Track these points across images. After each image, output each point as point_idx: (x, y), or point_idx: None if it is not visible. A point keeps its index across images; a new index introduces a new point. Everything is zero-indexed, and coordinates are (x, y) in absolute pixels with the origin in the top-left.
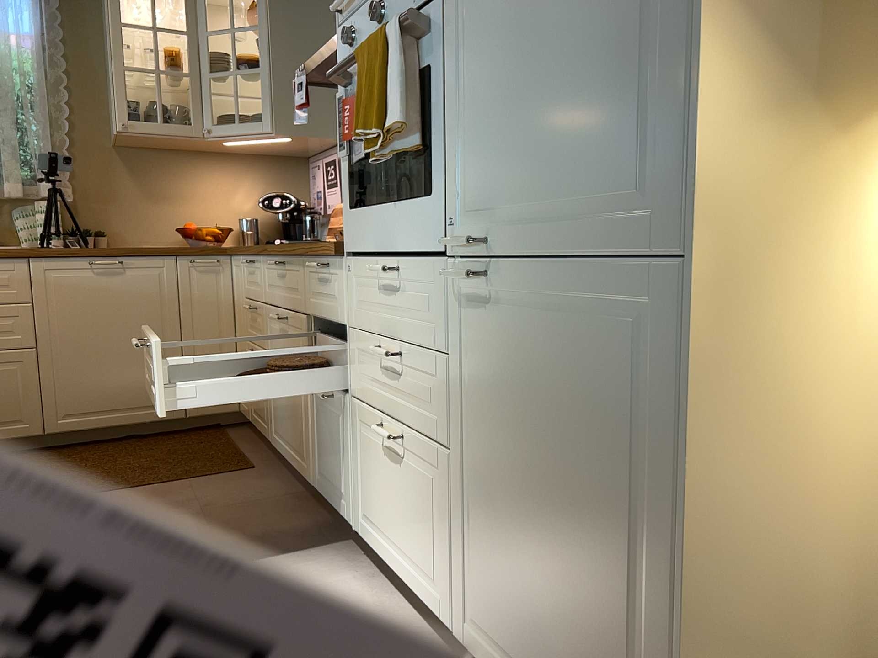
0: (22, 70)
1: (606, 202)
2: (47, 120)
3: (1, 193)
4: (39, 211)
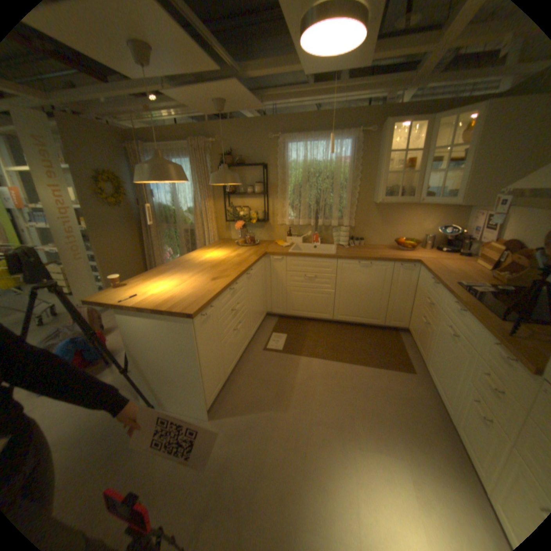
0: (344, 174)
1: None
2: (350, 194)
3: (329, 223)
4: (341, 231)
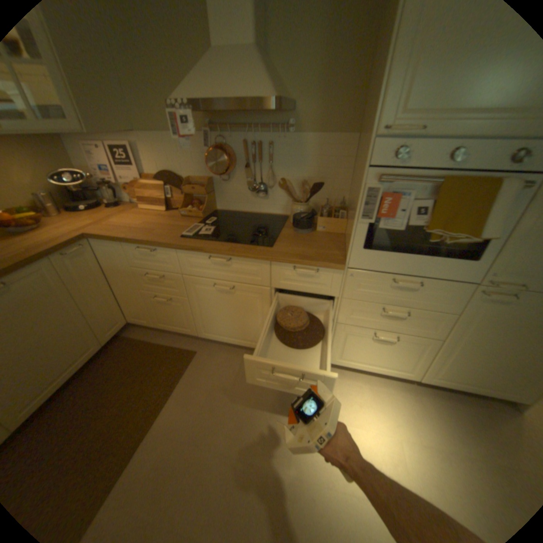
0: None
1: None
2: None
3: None
4: None
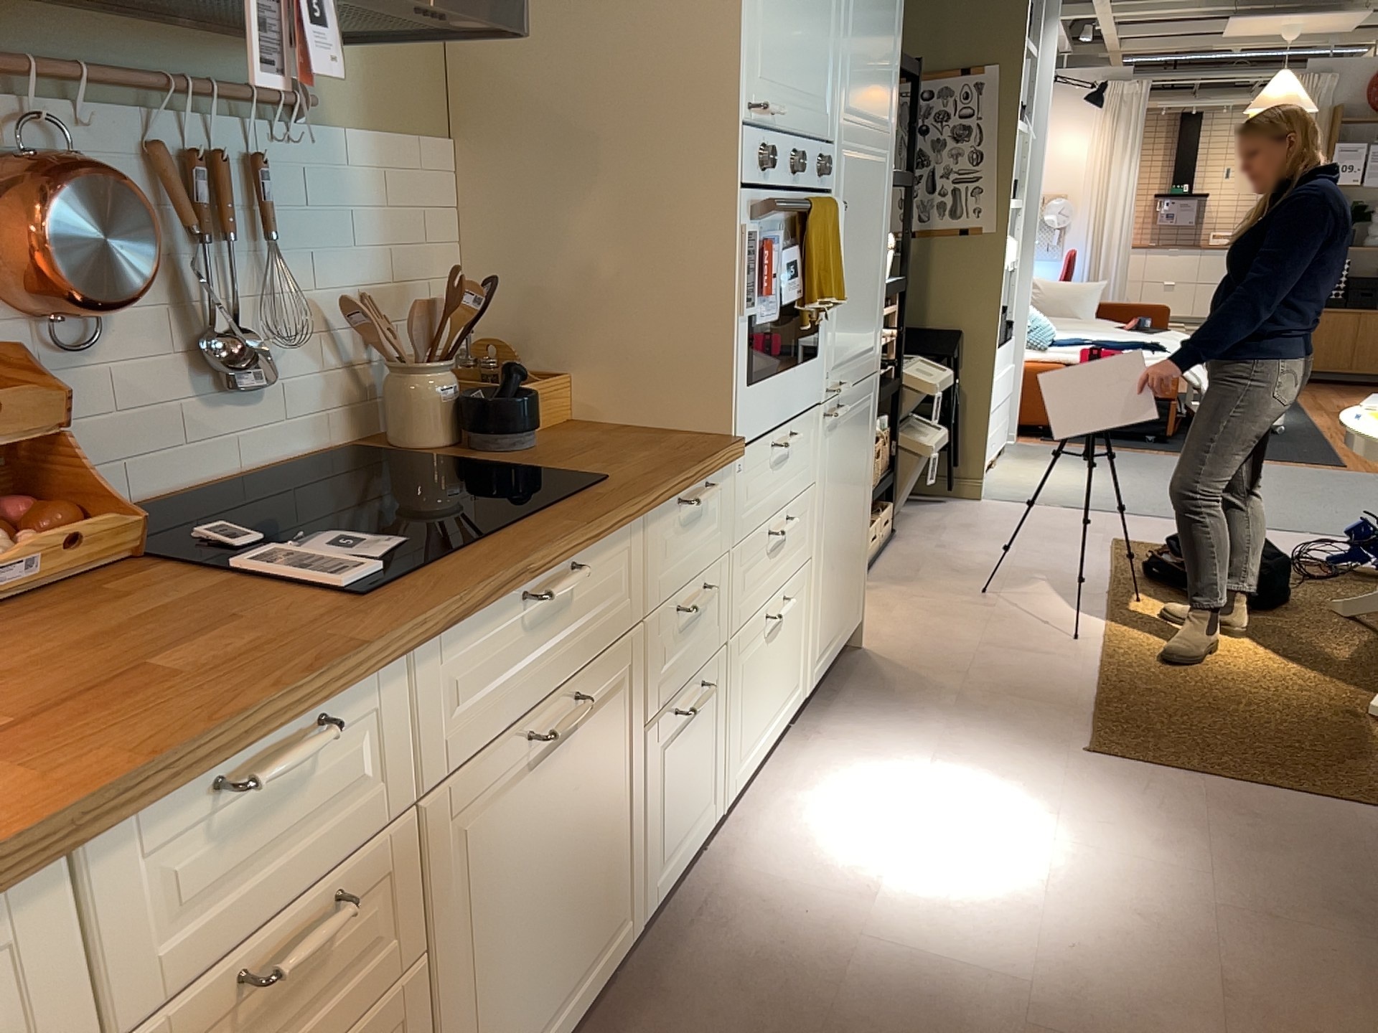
0: None
1: (867, 350)
2: None
3: None
4: None
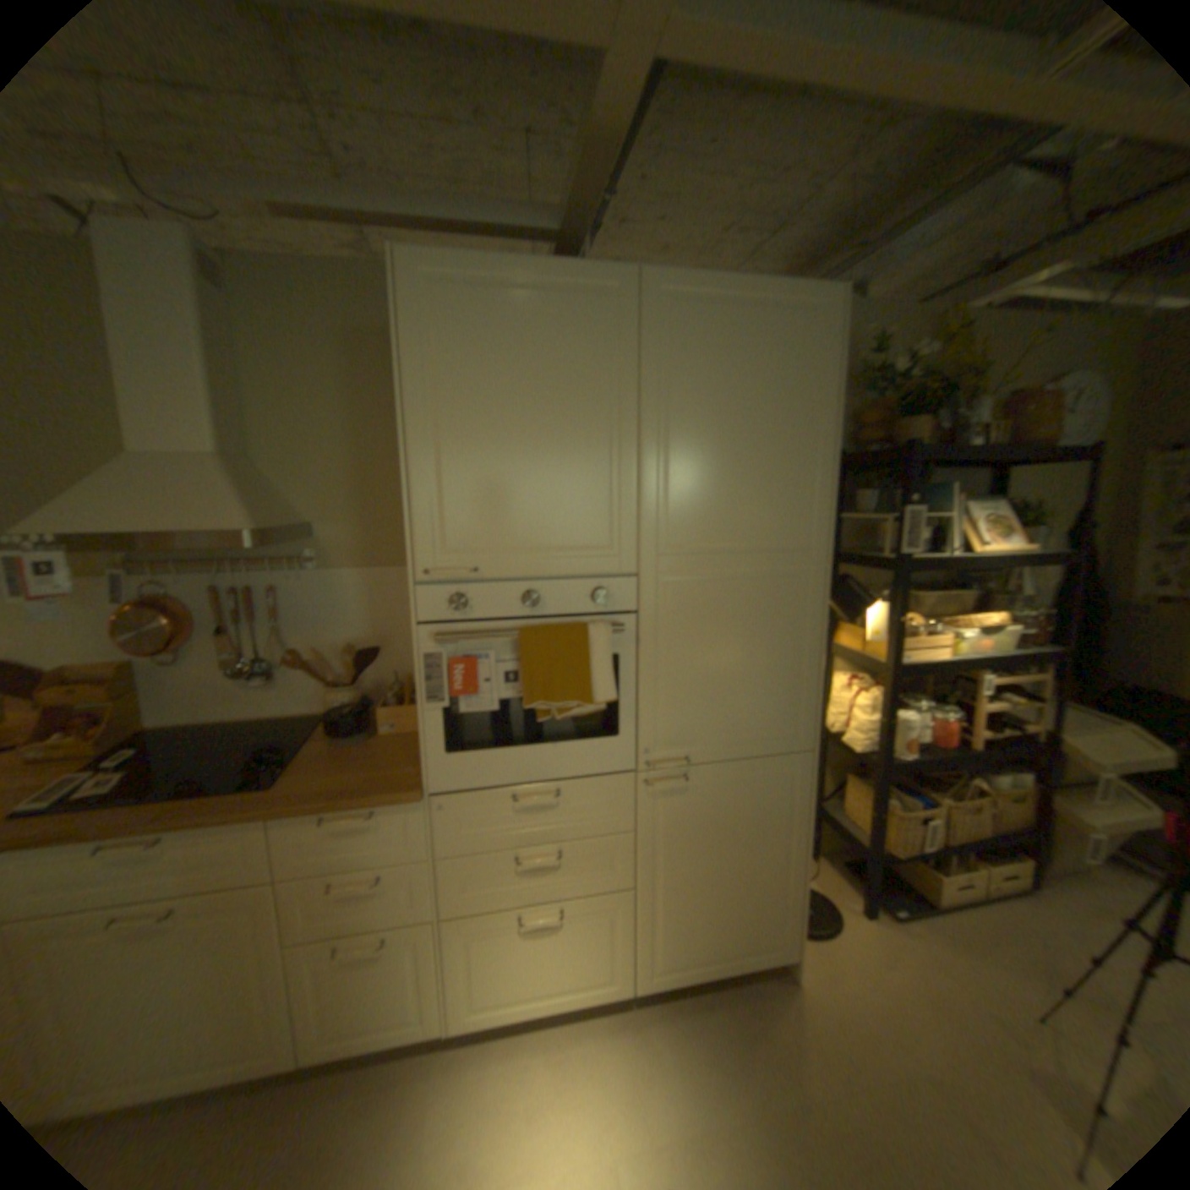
0: None
1: (769, 733)
2: None
3: None
4: None
